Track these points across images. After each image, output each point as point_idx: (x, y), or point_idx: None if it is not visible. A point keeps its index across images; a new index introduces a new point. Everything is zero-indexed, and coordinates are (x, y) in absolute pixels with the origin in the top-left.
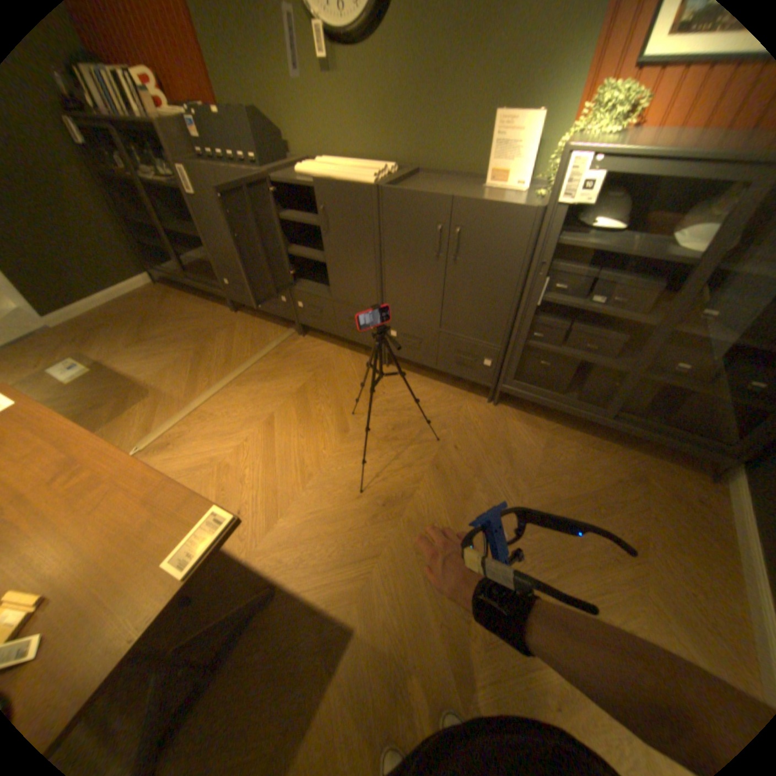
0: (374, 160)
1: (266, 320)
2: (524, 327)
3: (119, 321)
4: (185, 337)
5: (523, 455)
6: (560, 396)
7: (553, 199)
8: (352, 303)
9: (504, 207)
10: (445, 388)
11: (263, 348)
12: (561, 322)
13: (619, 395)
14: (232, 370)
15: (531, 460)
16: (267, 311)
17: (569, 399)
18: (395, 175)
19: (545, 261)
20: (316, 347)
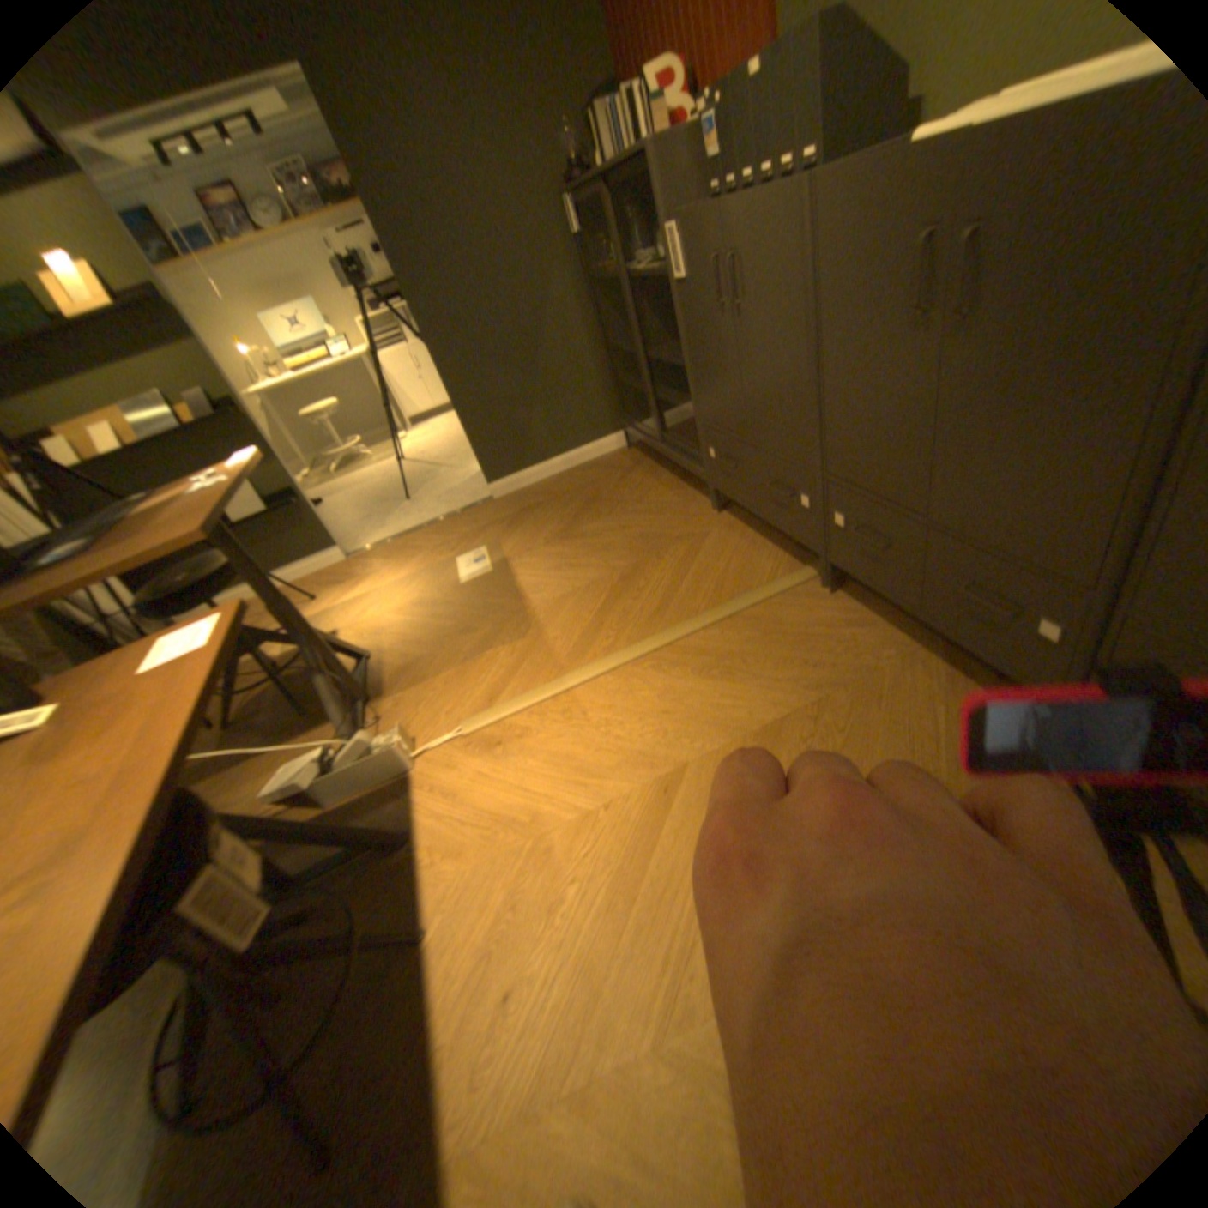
0: None
1: (767, 535)
2: None
3: (559, 499)
4: (622, 541)
5: None
6: None
7: None
8: (989, 543)
9: None
10: None
11: (733, 596)
12: None
13: None
14: (658, 627)
15: None
16: (767, 519)
17: None
18: None
19: None
20: (851, 624)
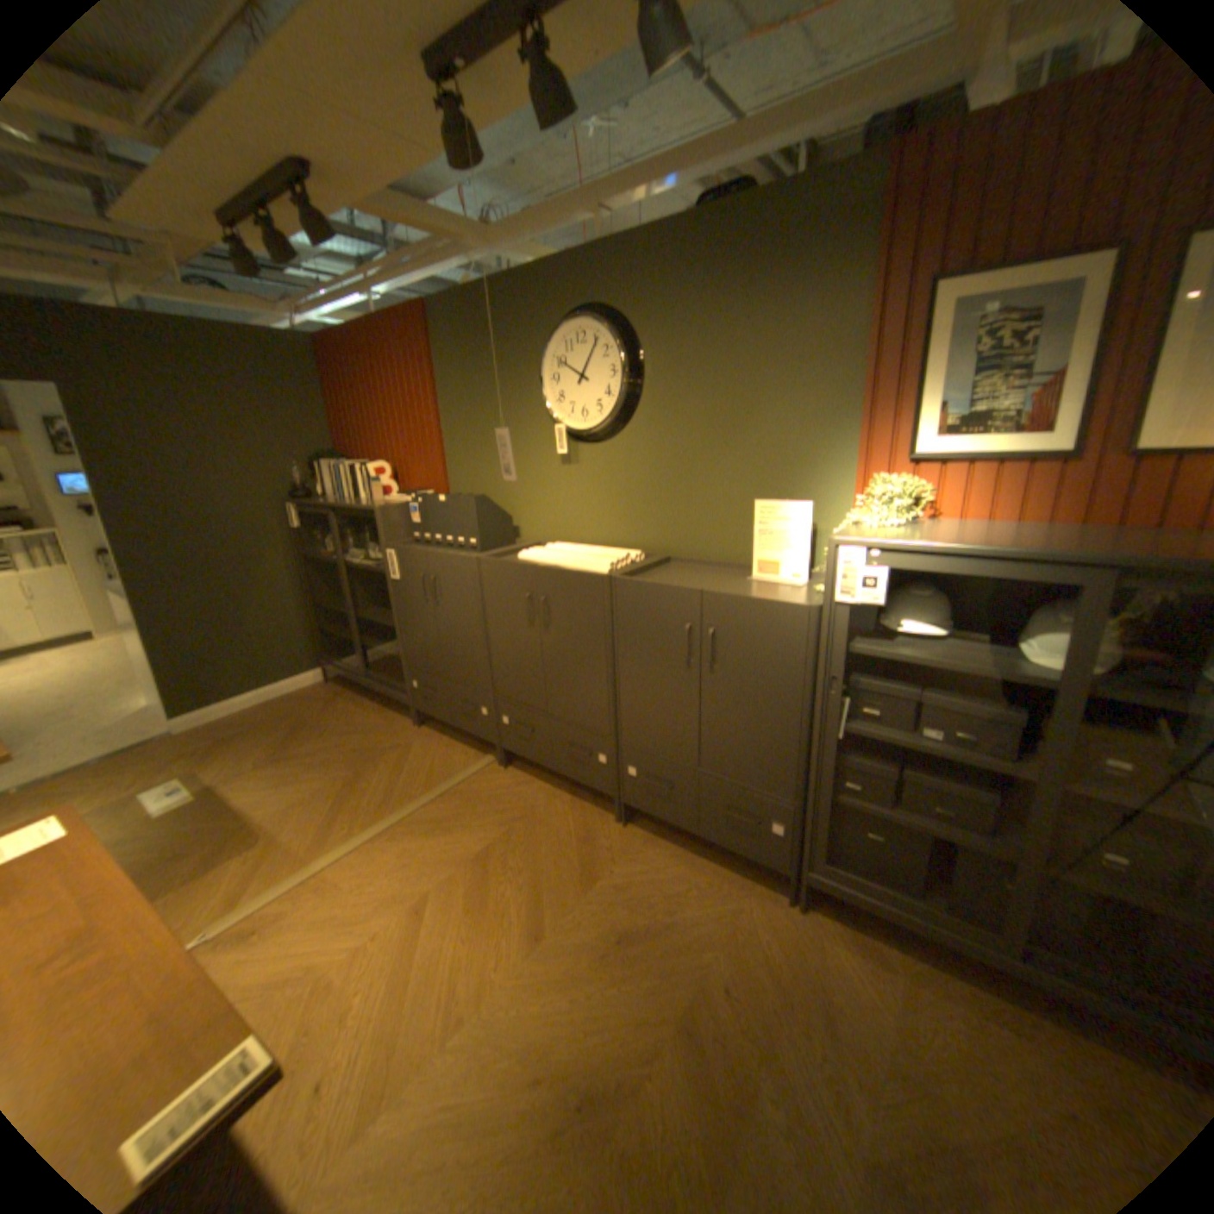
0: (615, 547)
1: (456, 740)
2: (823, 774)
3: (259, 730)
4: (337, 758)
5: (853, 1027)
6: (909, 904)
7: (826, 600)
8: (573, 722)
9: (765, 607)
10: (714, 873)
11: (440, 783)
12: (881, 769)
13: (1013, 911)
14: (385, 814)
15: (871, 1040)
16: (458, 728)
17: (925, 911)
18: (635, 565)
19: (833, 677)
20: (518, 785)
